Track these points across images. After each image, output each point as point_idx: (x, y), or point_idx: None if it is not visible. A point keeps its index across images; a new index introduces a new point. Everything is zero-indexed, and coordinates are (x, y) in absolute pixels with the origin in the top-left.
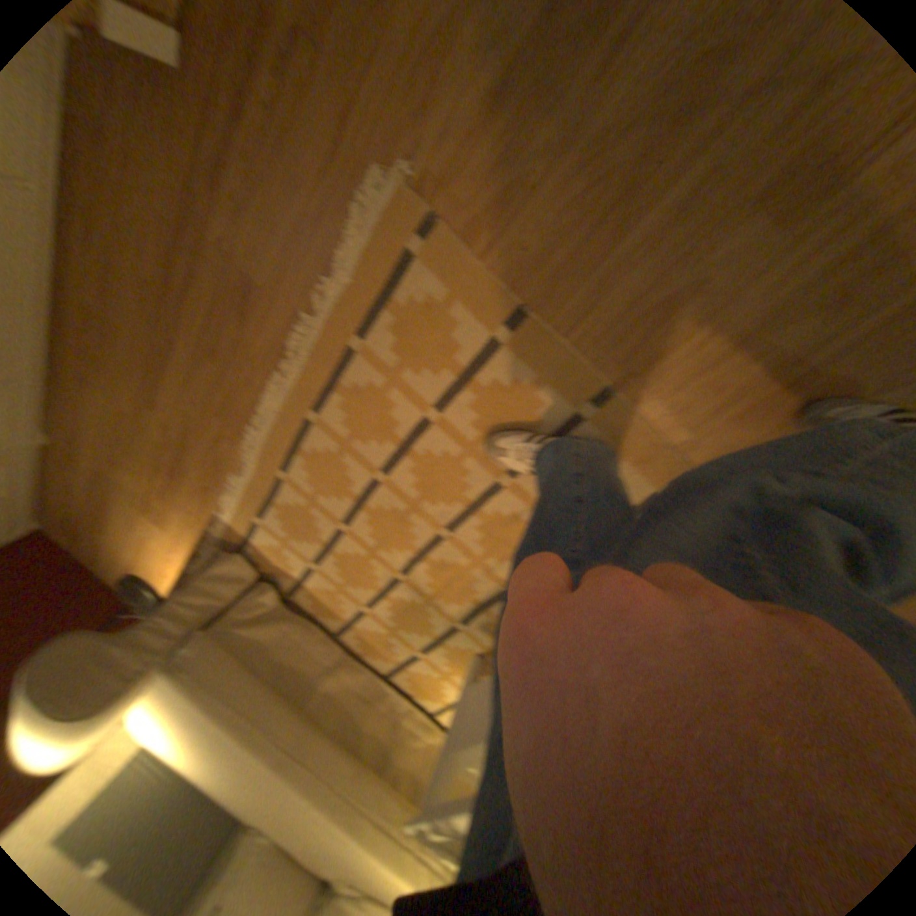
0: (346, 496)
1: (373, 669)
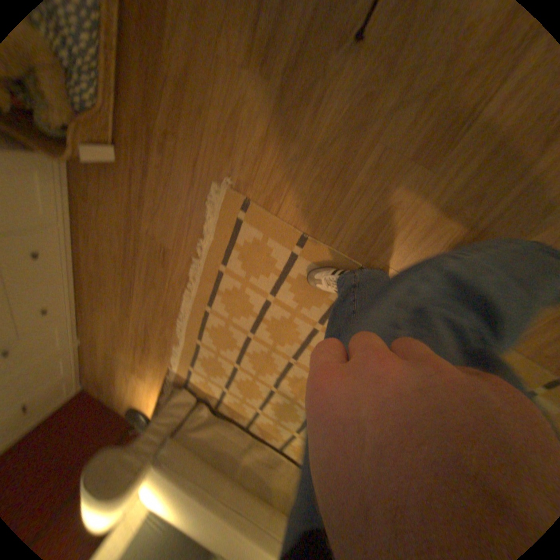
0: (236, 349)
1: (273, 447)
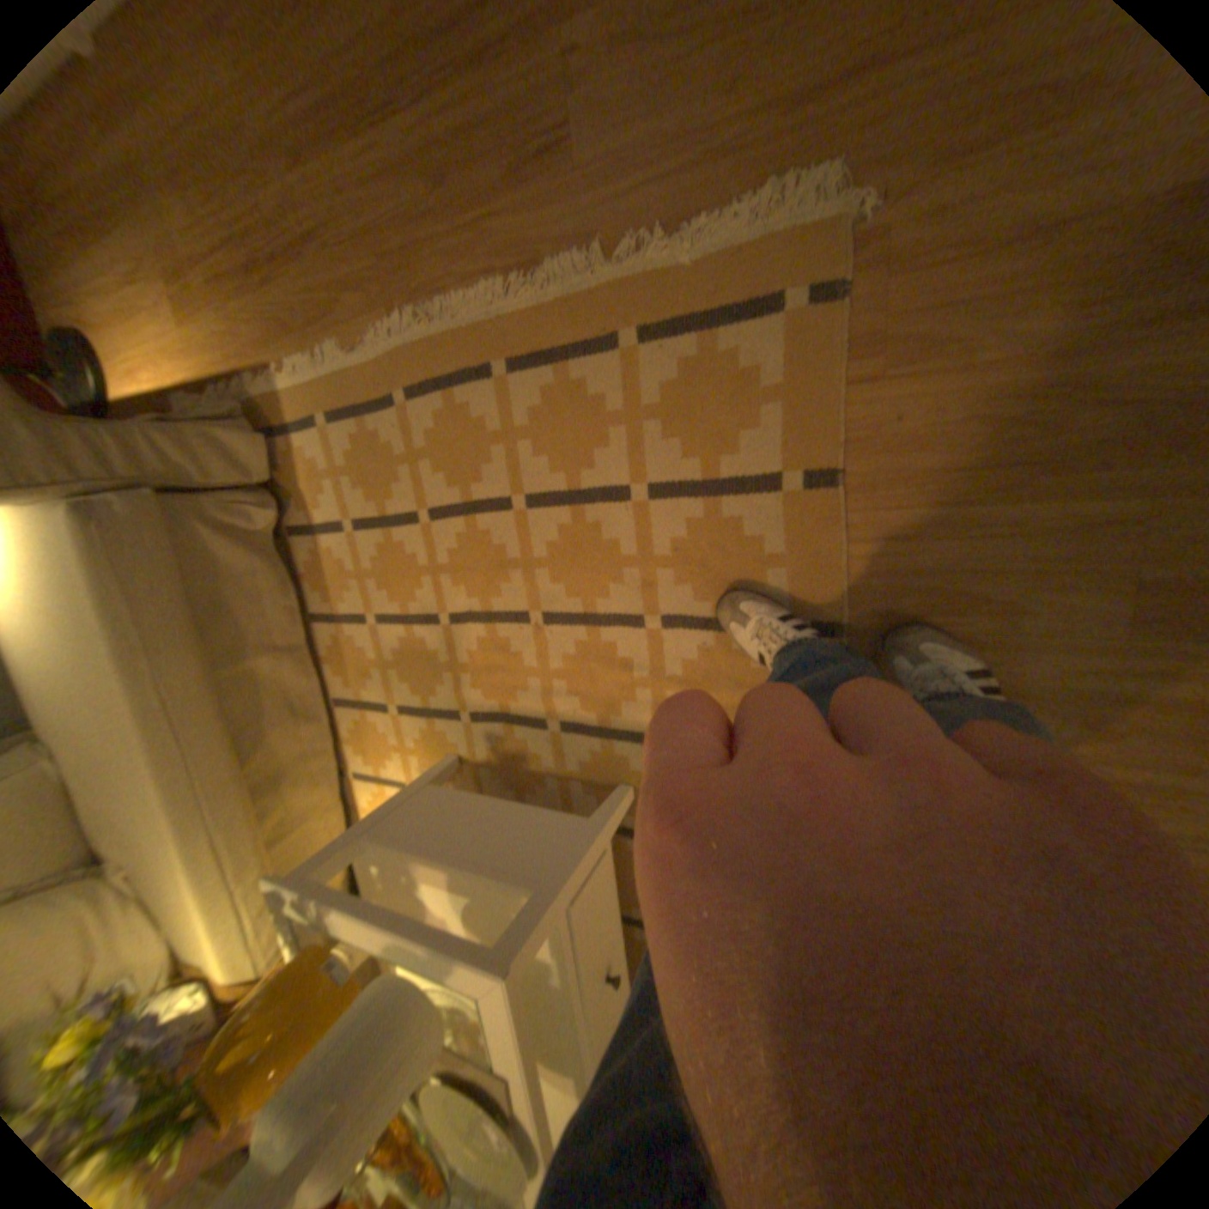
0: (460, 494)
1: (324, 688)
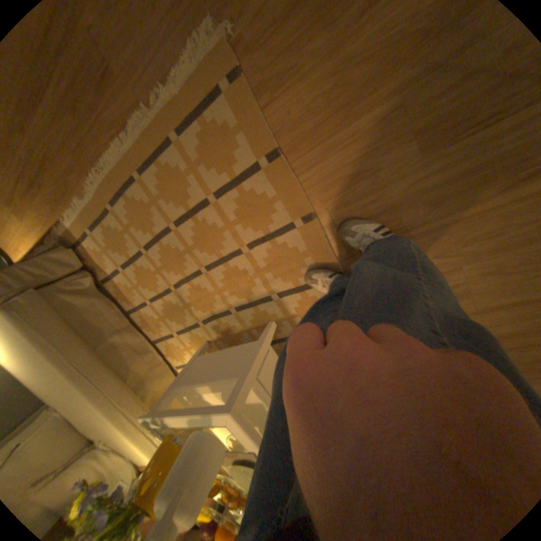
0: (150, 233)
1: (147, 337)
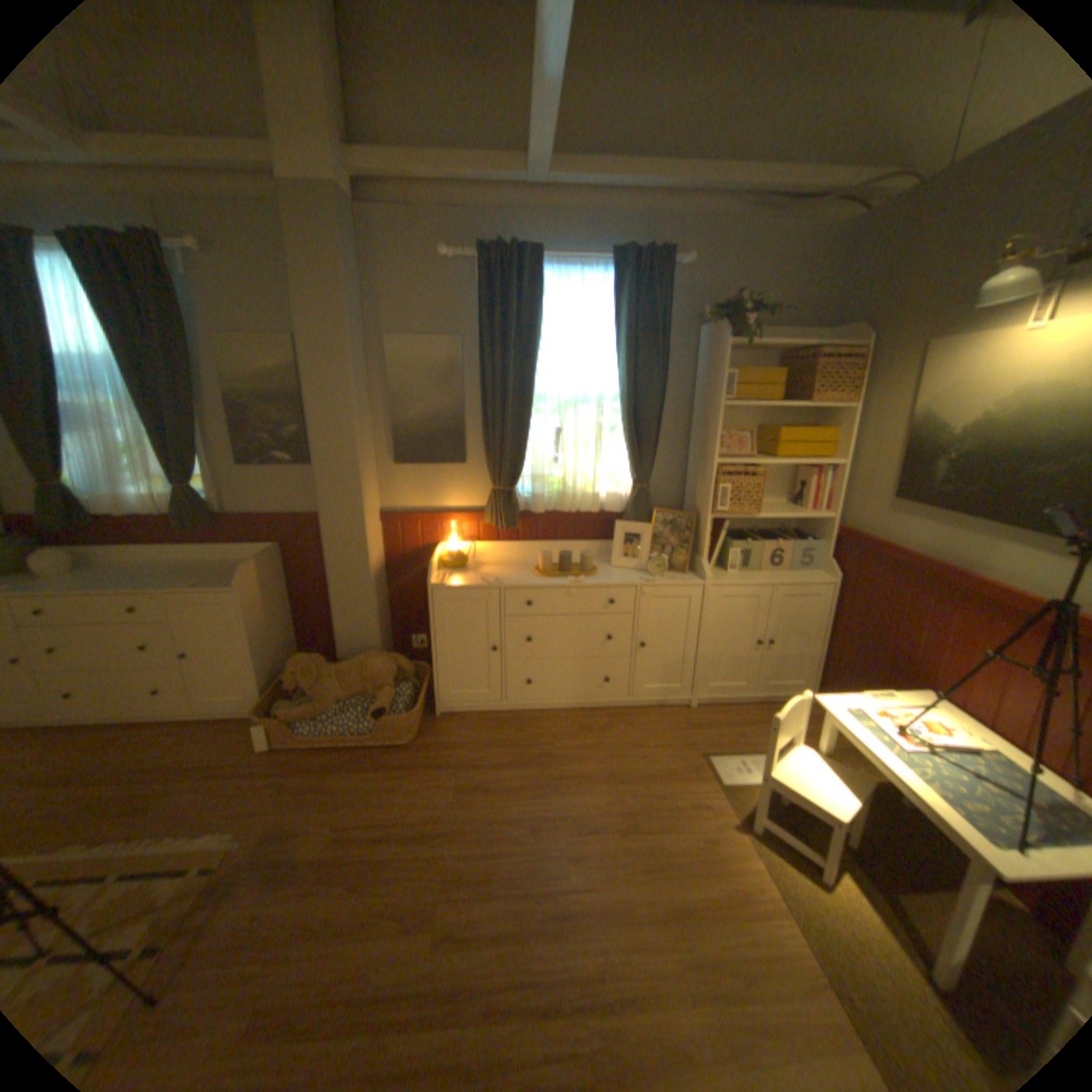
0: None
1: None
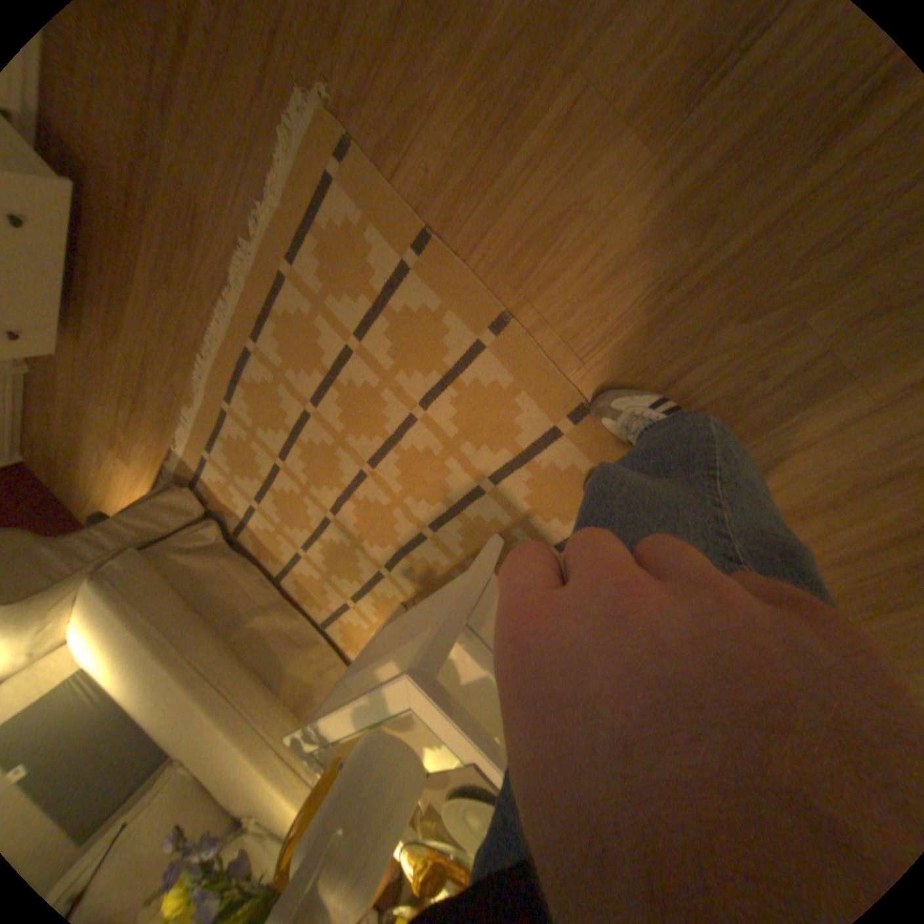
0: (282, 430)
1: (311, 619)
